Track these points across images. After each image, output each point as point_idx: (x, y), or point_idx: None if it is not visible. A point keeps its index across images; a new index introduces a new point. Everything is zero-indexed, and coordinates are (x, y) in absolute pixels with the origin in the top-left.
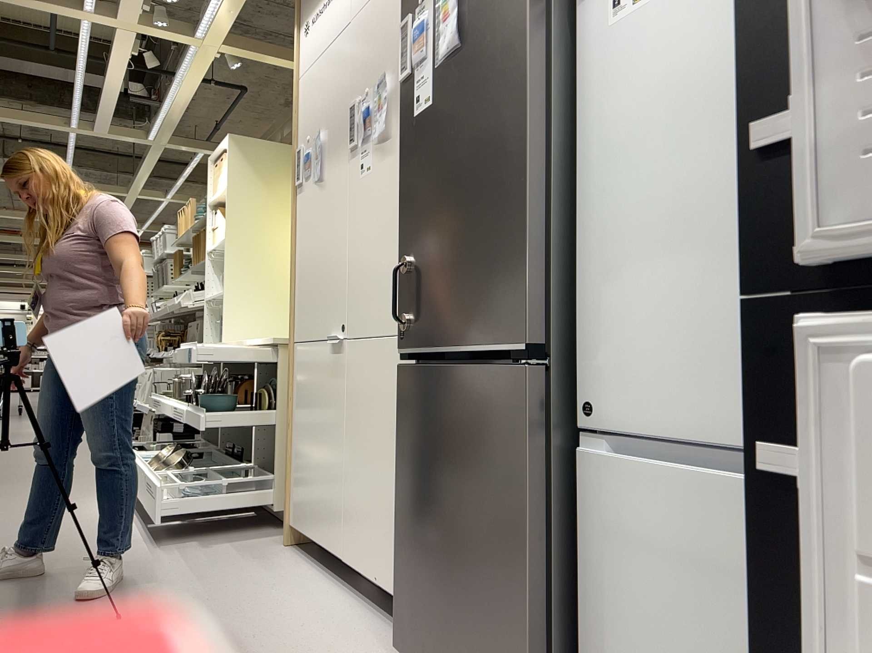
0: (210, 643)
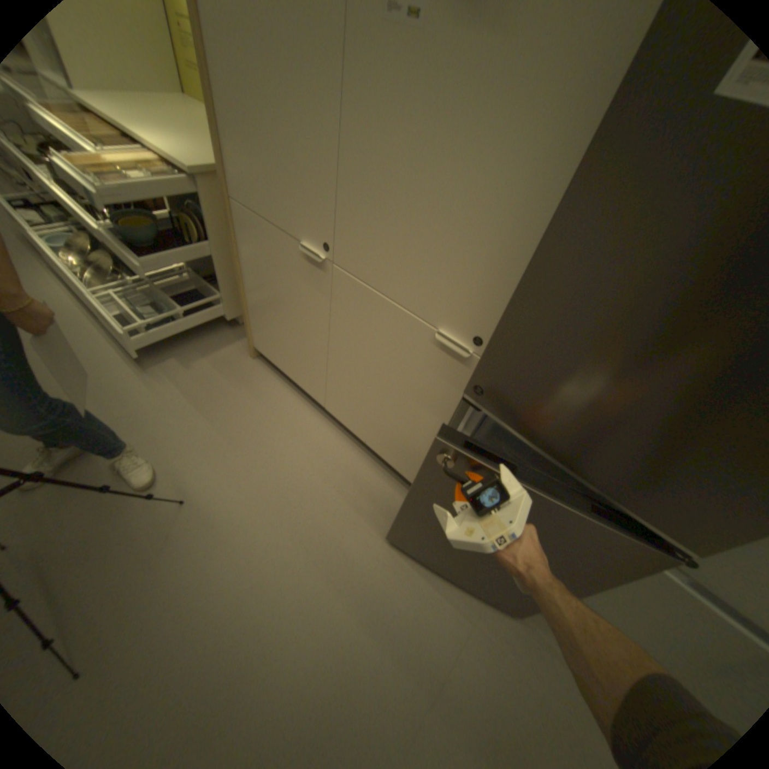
0: (272, 515)
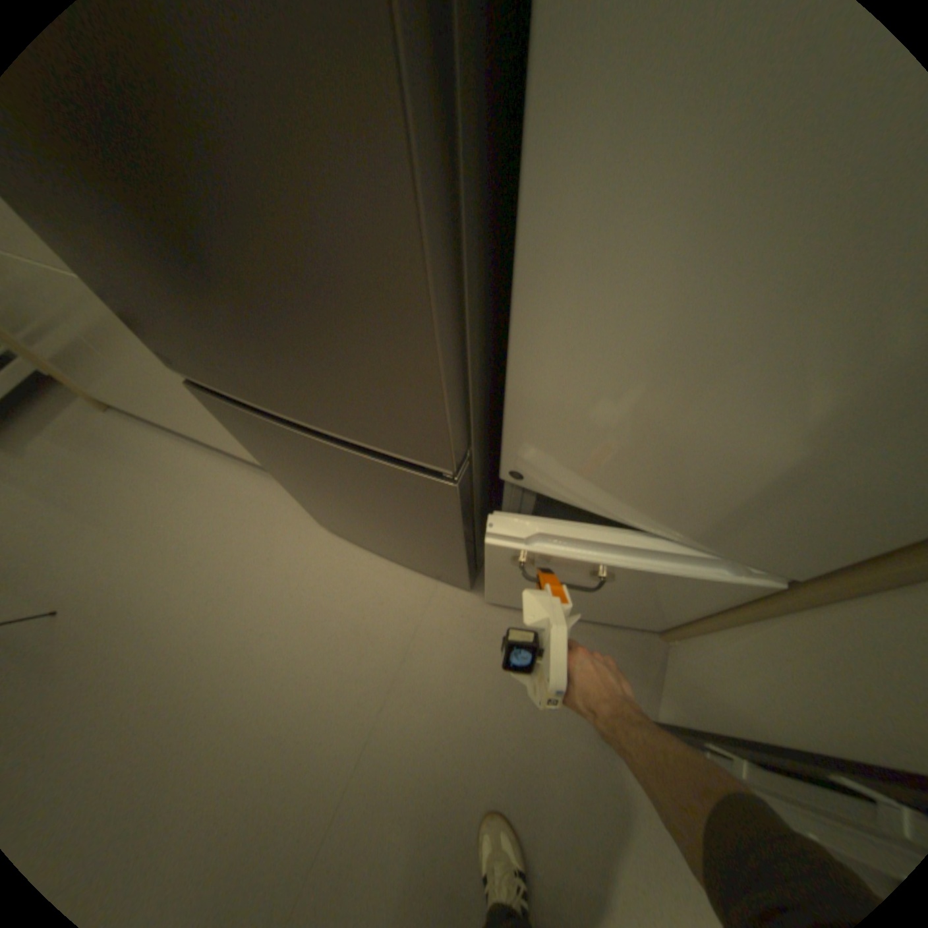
0: (166, 587)
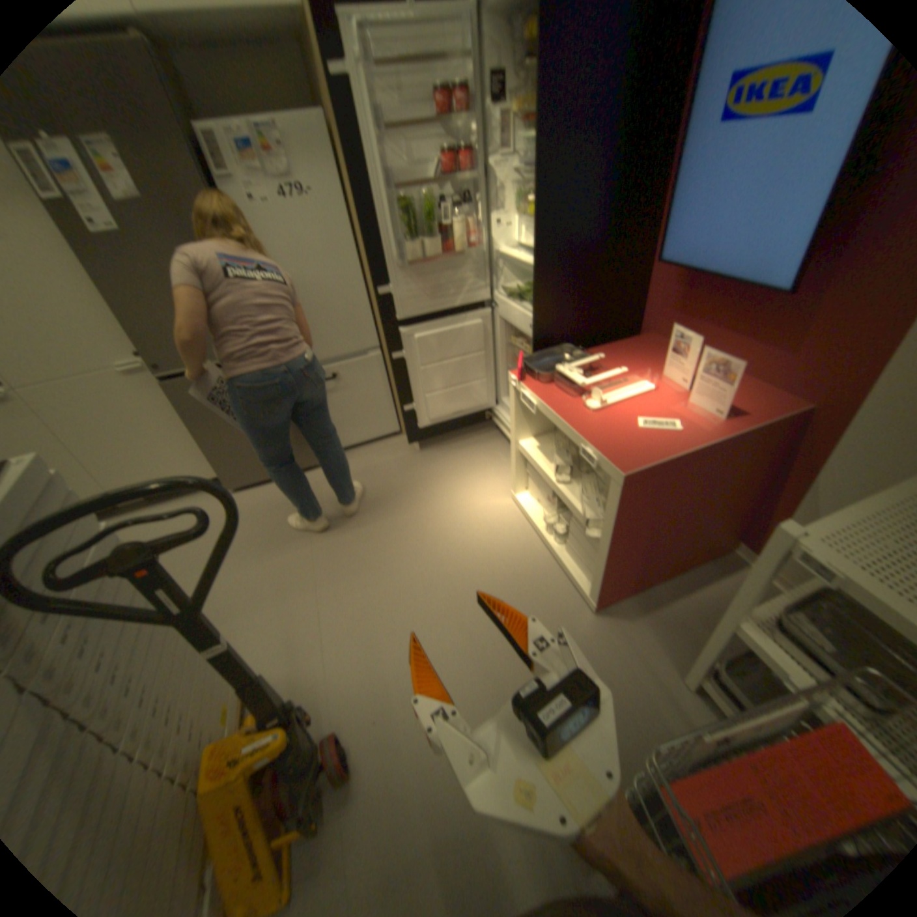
0: None
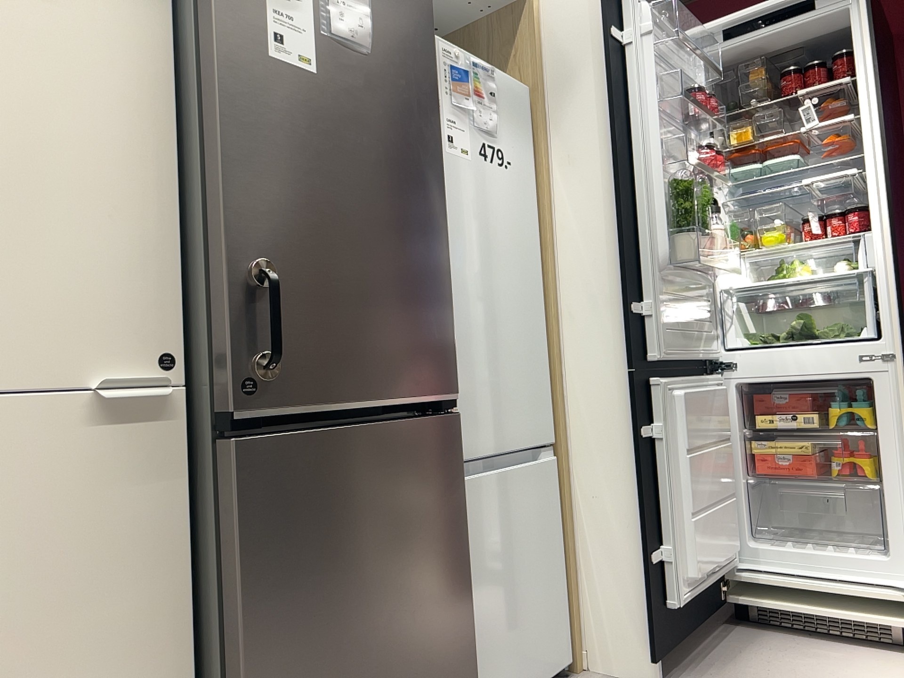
0: None
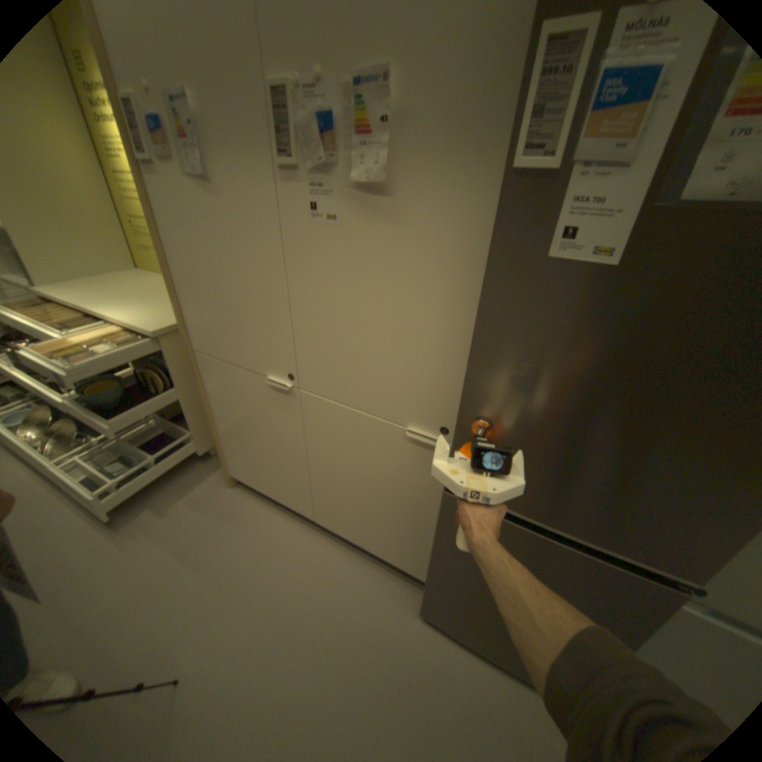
0: (281, 665)
